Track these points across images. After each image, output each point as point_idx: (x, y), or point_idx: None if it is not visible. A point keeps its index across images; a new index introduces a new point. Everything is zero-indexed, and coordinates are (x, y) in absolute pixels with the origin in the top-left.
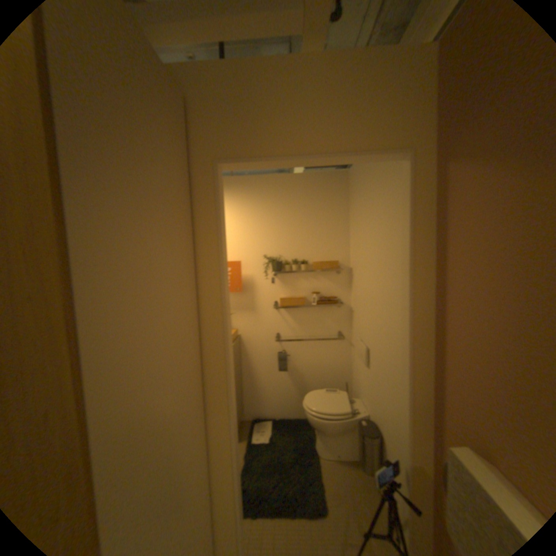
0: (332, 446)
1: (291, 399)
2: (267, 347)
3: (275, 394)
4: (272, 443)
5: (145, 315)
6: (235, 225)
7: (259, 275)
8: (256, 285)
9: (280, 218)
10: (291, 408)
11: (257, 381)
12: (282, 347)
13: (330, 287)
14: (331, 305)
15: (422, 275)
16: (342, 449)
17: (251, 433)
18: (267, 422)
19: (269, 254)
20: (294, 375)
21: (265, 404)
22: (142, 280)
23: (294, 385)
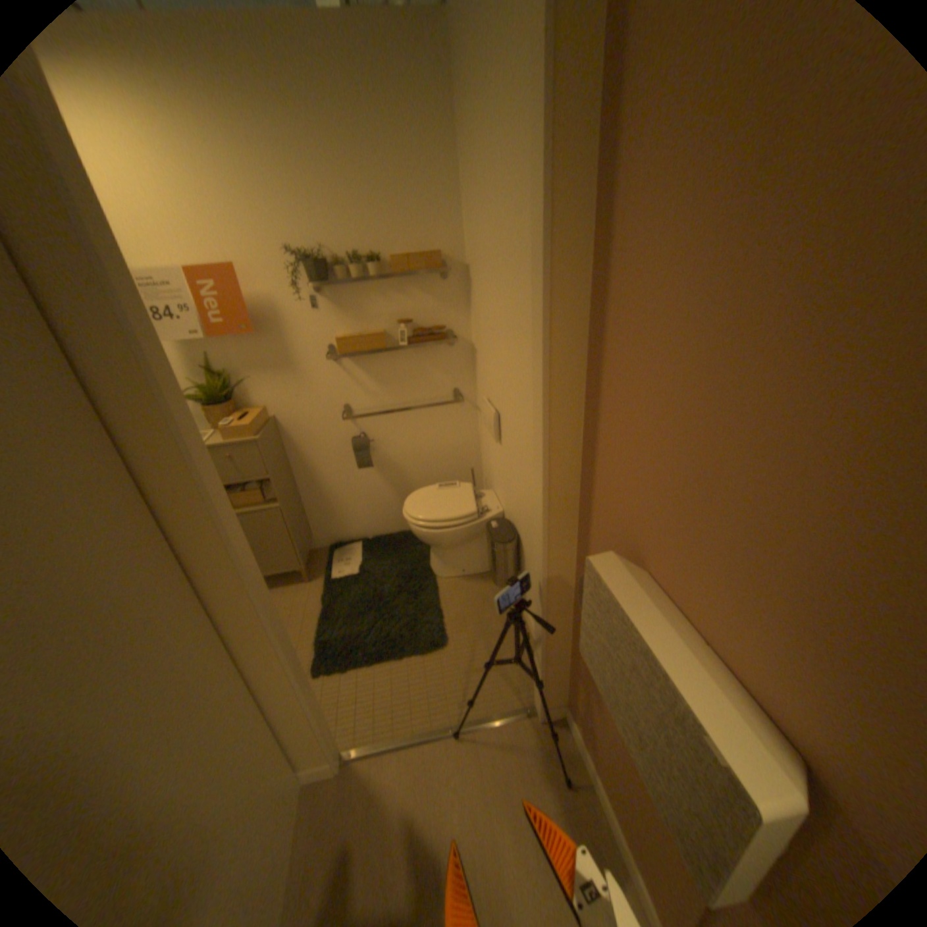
0: (454, 559)
1: (389, 505)
2: (333, 432)
3: (362, 503)
4: (365, 572)
5: None
6: (199, 170)
7: (286, 292)
8: (283, 315)
9: (303, 149)
10: (392, 518)
11: (327, 488)
12: (359, 428)
13: (433, 308)
14: (436, 343)
15: (572, 263)
16: (468, 561)
17: (331, 565)
18: (356, 544)
19: (297, 243)
20: (389, 470)
21: (348, 519)
22: None
23: (391, 484)
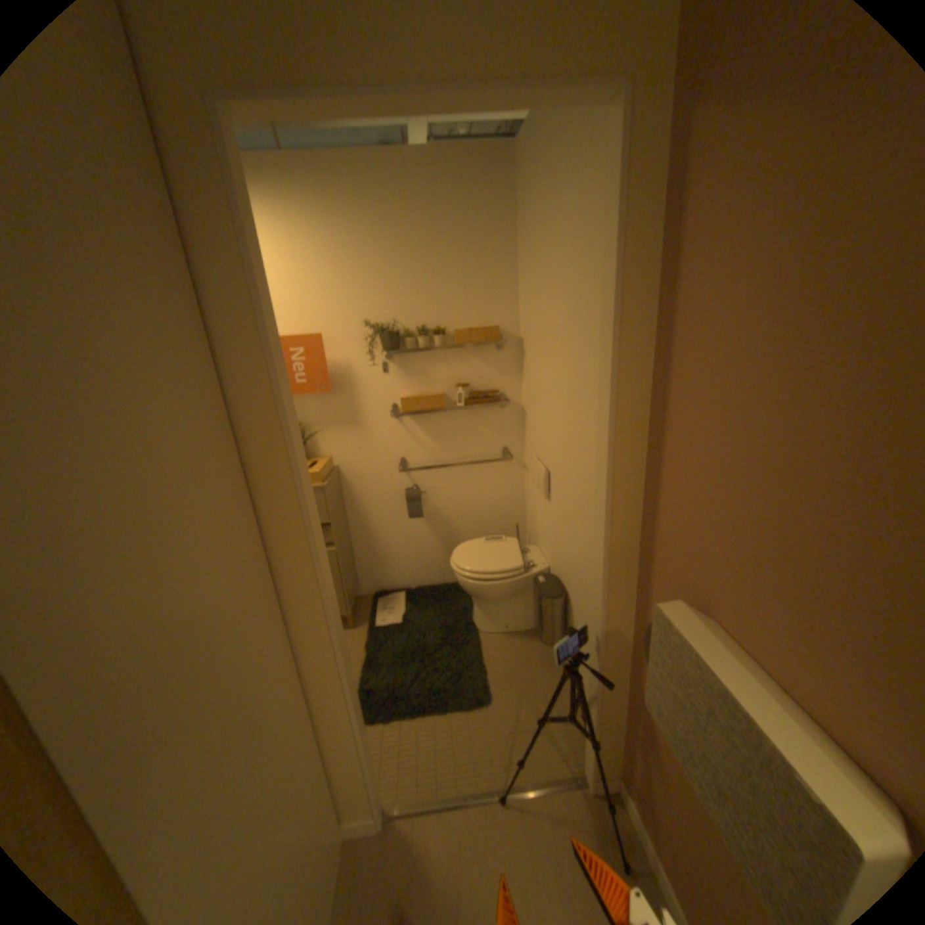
0: (498, 614)
1: (434, 557)
2: (389, 483)
3: (409, 553)
4: (409, 621)
5: (101, 447)
6: (303, 262)
7: (362, 359)
8: (357, 378)
9: (389, 245)
10: (436, 570)
11: (377, 536)
12: (413, 481)
13: (488, 375)
14: (490, 405)
15: (635, 342)
16: (512, 617)
17: (375, 612)
18: (400, 593)
19: (376, 319)
20: (437, 522)
21: (394, 568)
22: (74, 375)
23: (438, 536)
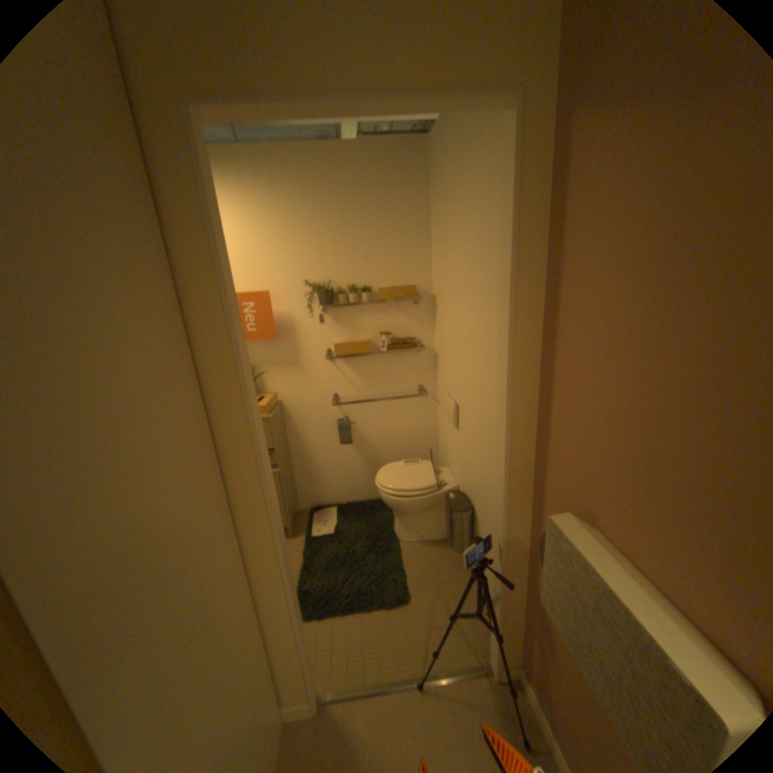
0: (415, 526)
1: (361, 477)
2: (323, 415)
3: (340, 474)
4: (340, 532)
5: (88, 384)
6: (255, 233)
7: (302, 311)
8: (298, 327)
9: (325, 219)
10: (362, 488)
11: (313, 459)
12: (343, 413)
13: (406, 325)
14: (408, 350)
15: (528, 299)
16: (427, 528)
17: (311, 524)
18: (332, 508)
19: (314, 279)
20: (363, 447)
21: (328, 487)
22: (68, 325)
23: (365, 459)
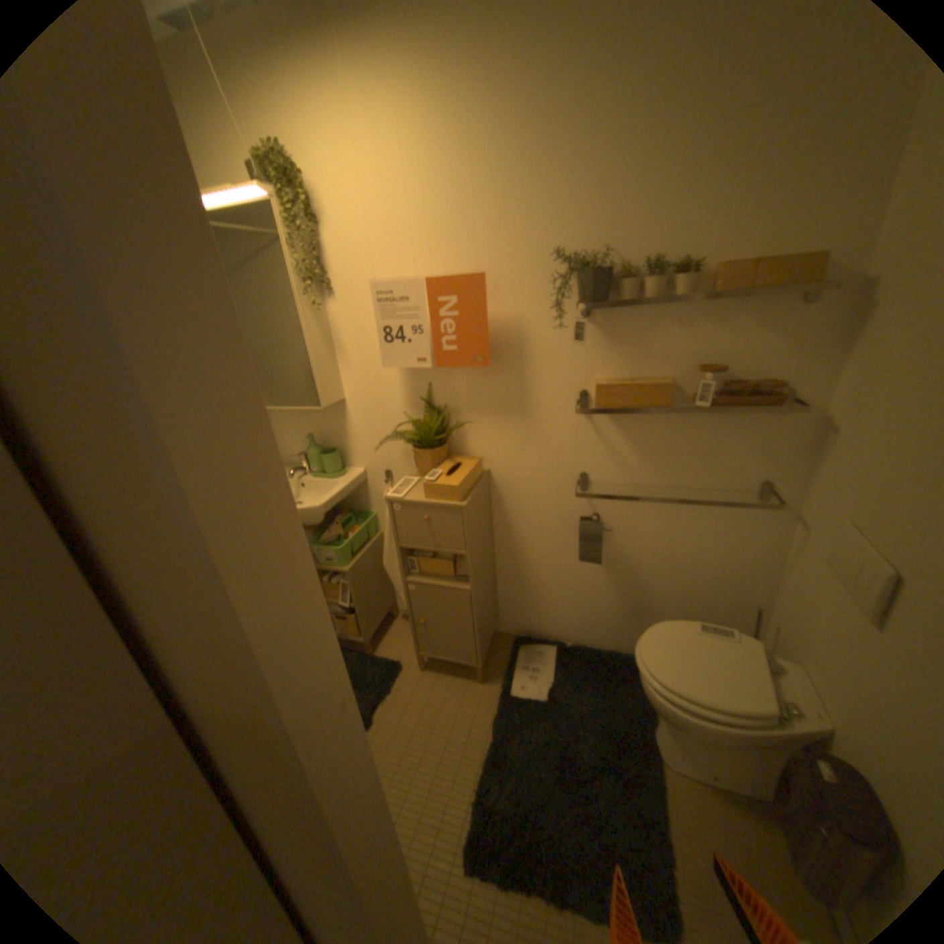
0: (705, 754)
1: (606, 612)
2: (556, 502)
3: (570, 598)
4: (556, 701)
5: None
6: (469, 147)
7: (541, 312)
8: (530, 342)
9: (620, 93)
10: (605, 628)
11: (529, 567)
12: (592, 505)
13: (770, 347)
14: (761, 405)
15: None
16: (730, 768)
17: (513, 667)
18: (549, 645)
19: (574, 242)
20: (619, 568)
21: (547, 612)
22: None
23: (617, 587)
